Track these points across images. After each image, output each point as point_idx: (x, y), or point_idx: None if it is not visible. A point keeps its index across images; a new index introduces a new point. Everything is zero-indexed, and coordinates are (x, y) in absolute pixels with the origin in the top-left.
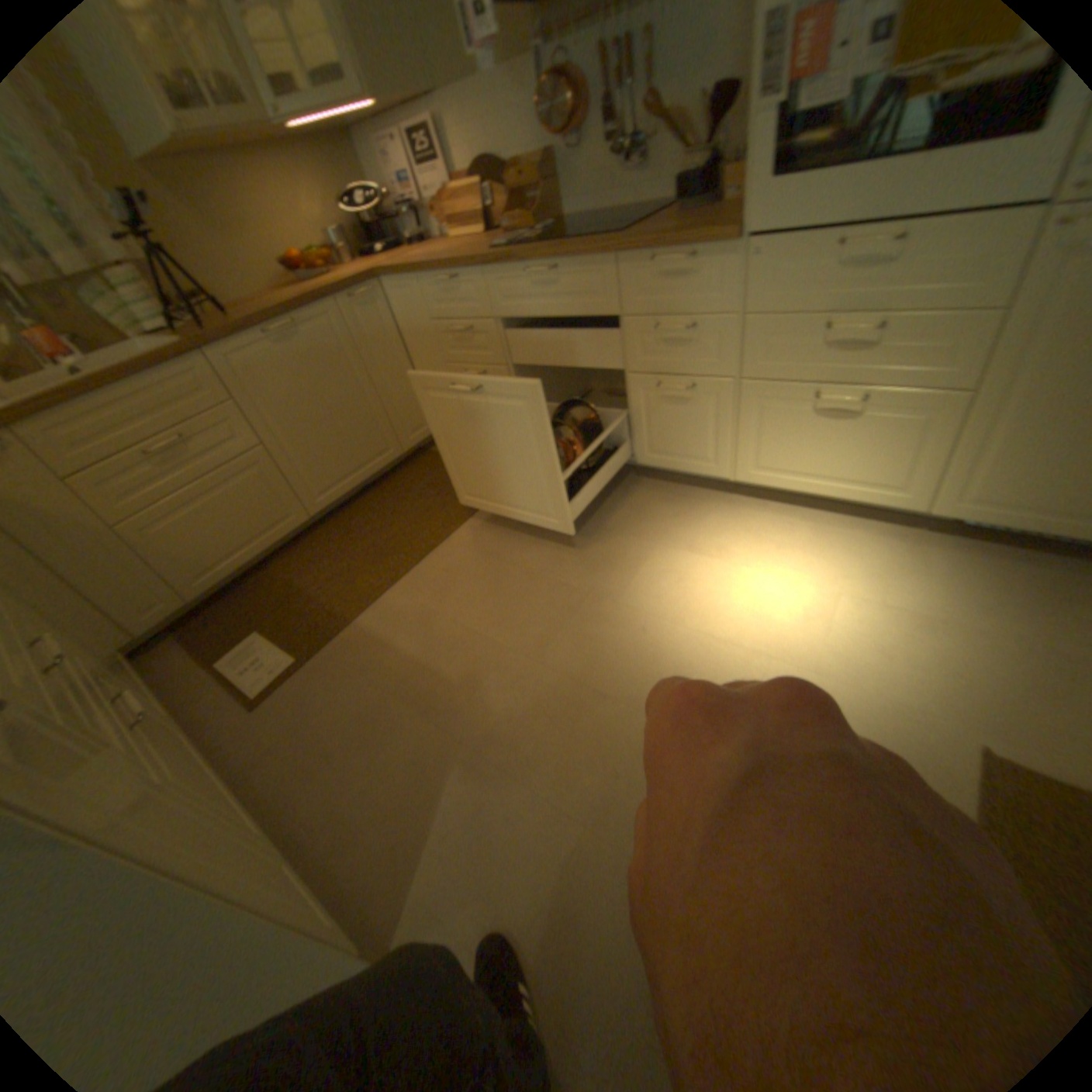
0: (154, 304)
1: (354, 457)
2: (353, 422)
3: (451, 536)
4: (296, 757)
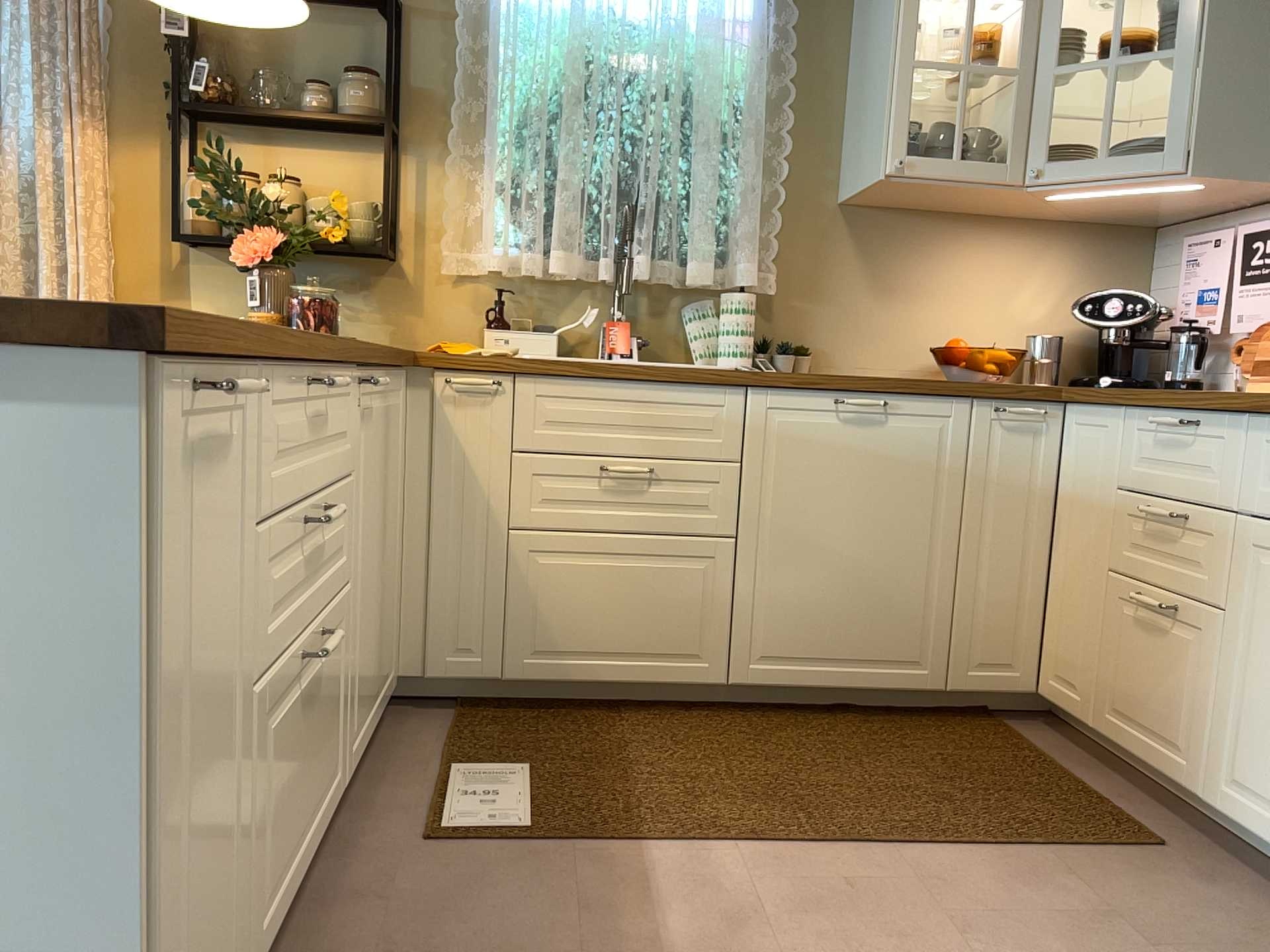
0: (752, 340)
1: (857, 643)
2: (891, 589)
3: (913, 852)
4: (394, 941)
